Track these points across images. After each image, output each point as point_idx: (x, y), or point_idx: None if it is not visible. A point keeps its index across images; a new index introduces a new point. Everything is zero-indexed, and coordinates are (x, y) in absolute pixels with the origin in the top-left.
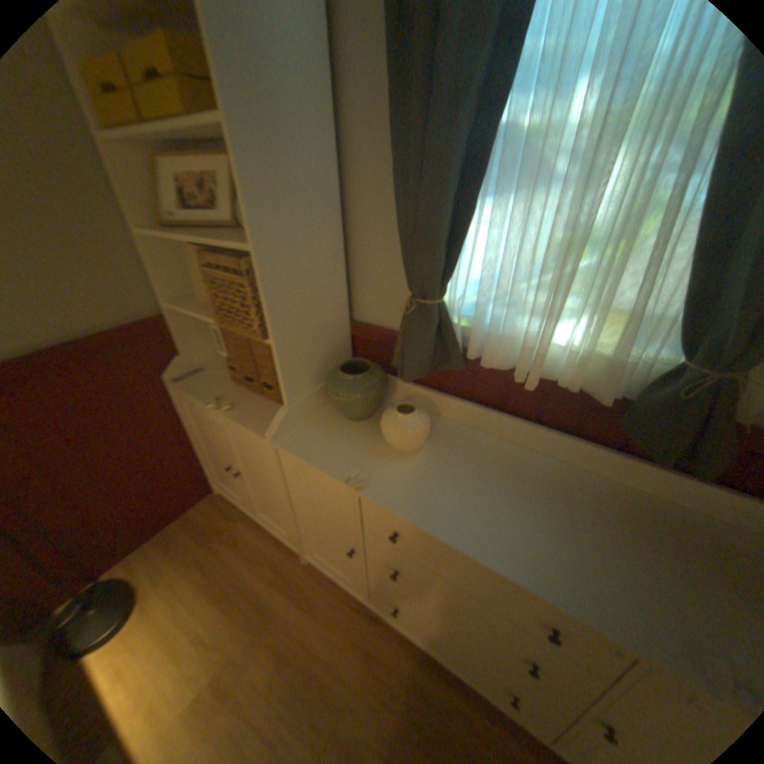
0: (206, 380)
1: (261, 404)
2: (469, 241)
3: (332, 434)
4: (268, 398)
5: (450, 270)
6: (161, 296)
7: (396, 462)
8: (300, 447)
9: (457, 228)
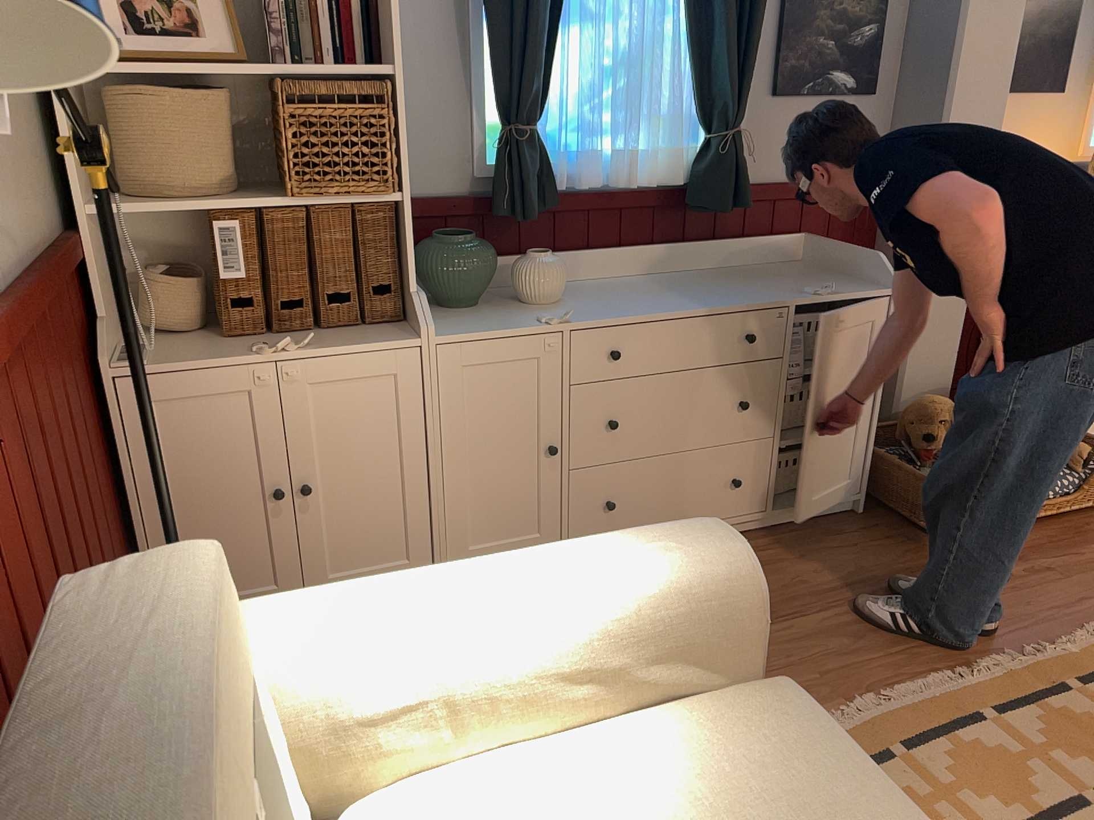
0: (177, 351)
1: (332, 334)
2: (552, 68)
3: (468, 318)
4: (330, 327)
5: (543, 95)
6: (82, 199)
7: (556, 308)
8: (461, 330)
9: (546, 56)
